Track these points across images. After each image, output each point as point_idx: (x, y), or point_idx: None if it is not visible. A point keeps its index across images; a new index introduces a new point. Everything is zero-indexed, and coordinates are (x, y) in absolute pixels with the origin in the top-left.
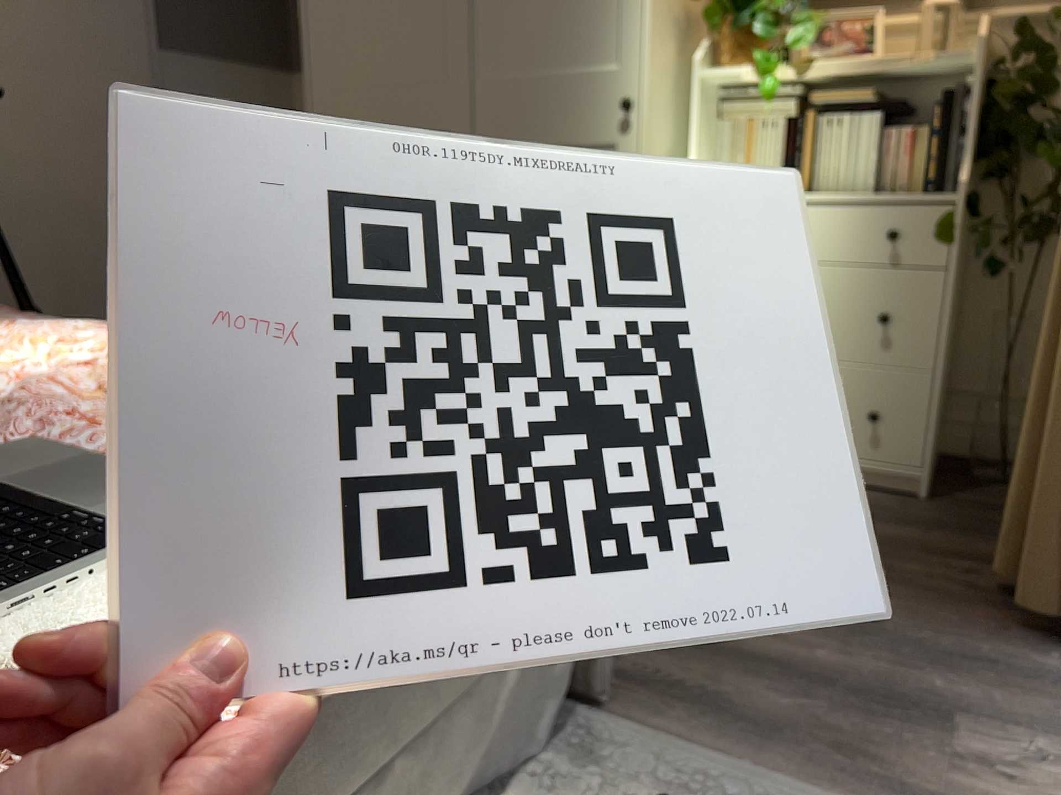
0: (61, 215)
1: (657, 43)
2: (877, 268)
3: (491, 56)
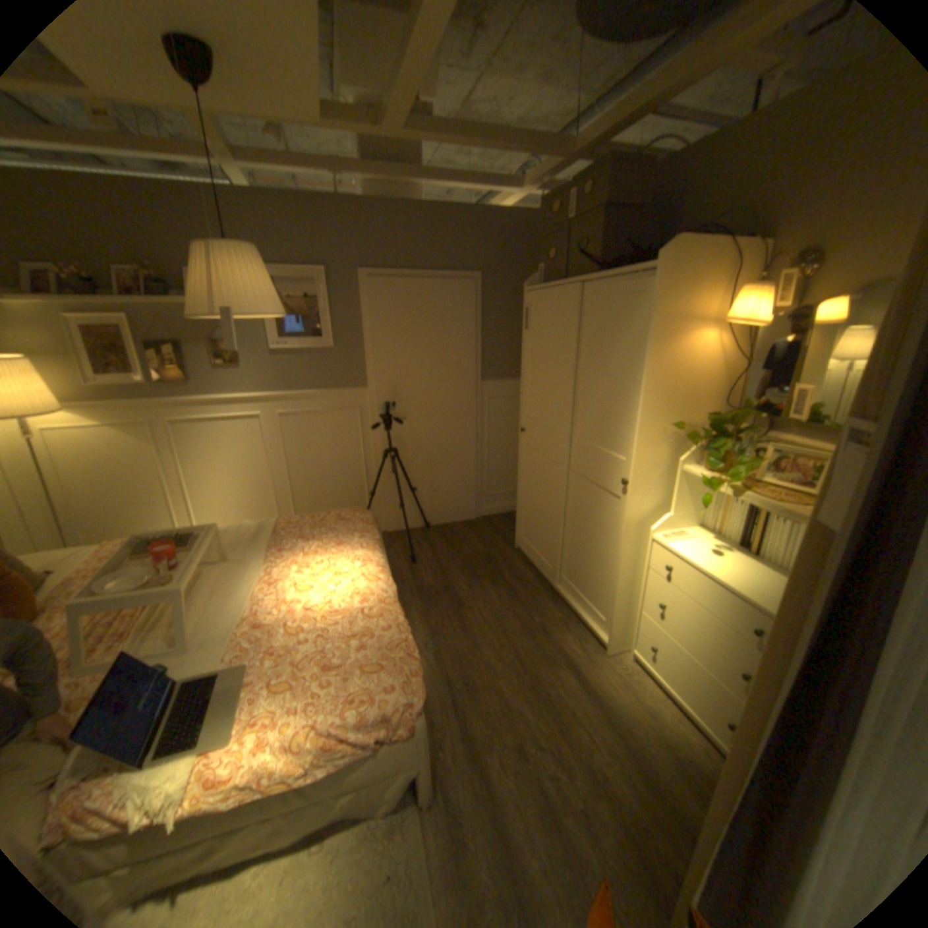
0: (432, 451)
1: (646, 454)
2: (749, 643)
3: (580, 428)
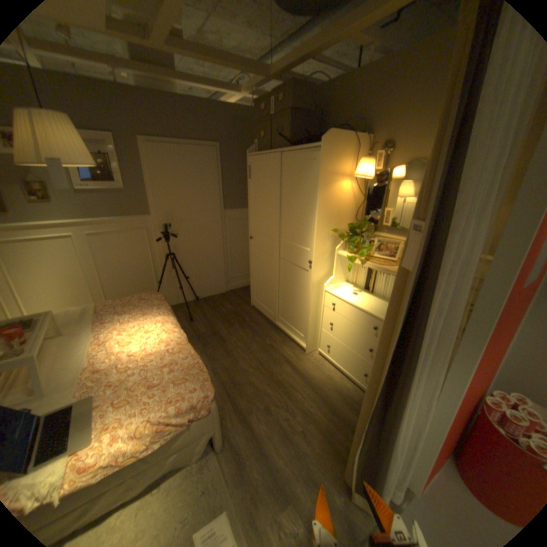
0: (197, 253)
1: (320, 246)
2: (371, 334)
3: (284, 235)
